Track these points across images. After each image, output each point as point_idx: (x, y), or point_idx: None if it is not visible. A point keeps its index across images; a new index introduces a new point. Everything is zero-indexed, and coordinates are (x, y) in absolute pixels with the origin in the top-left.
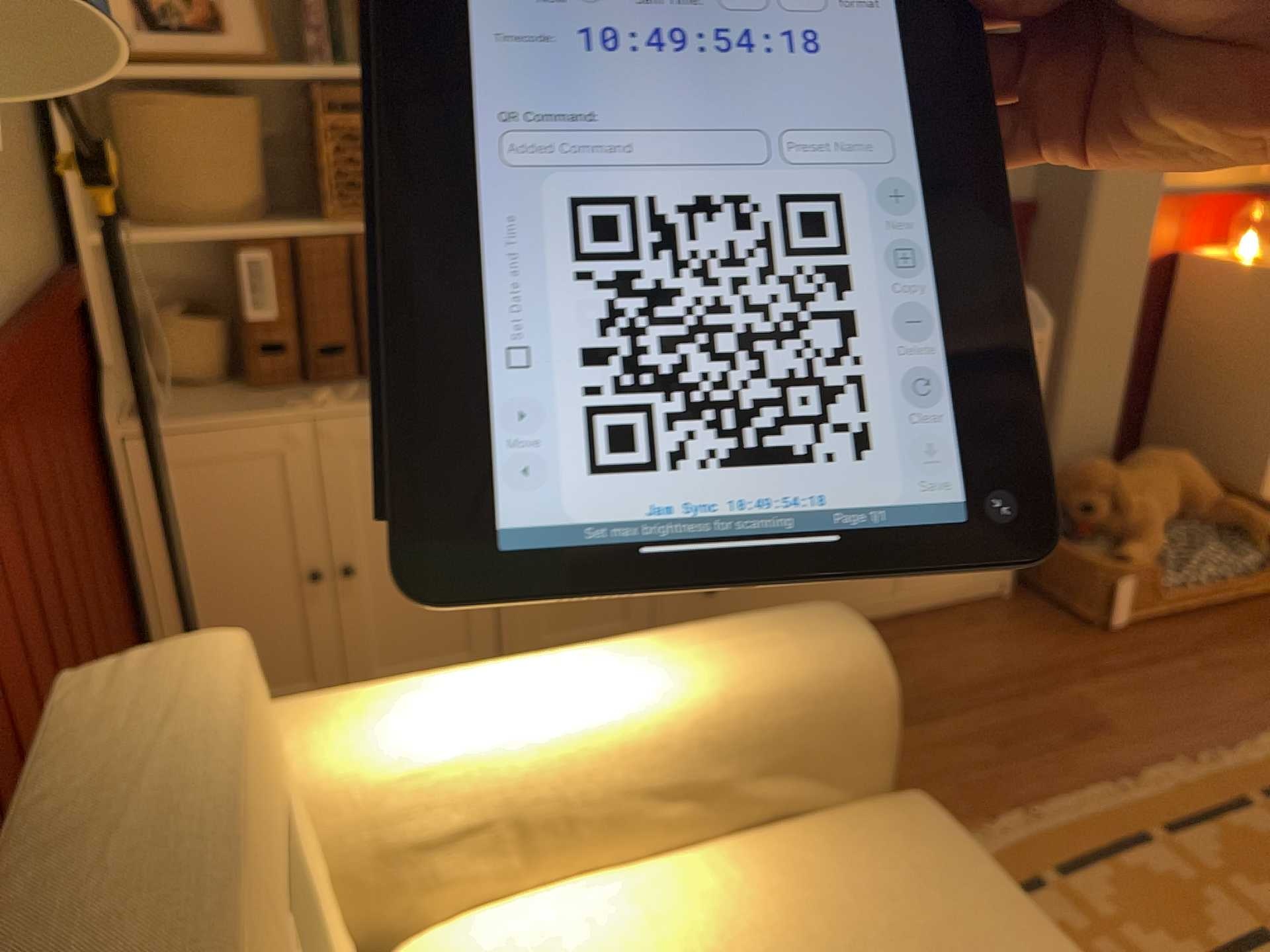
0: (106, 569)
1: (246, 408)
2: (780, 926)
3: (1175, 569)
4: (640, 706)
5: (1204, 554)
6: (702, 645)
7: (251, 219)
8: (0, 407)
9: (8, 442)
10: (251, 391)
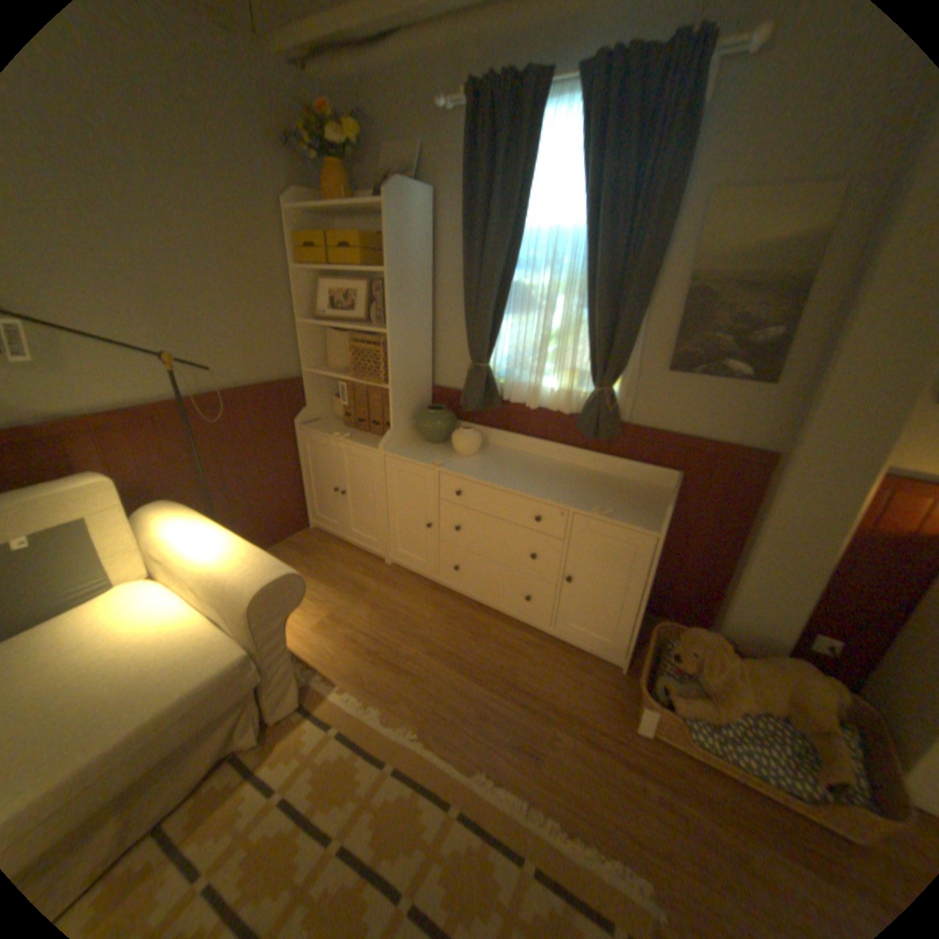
0: (279, 462)
1: (330, 430)
2: (154, 642)
3: (722, 739)
4: (199, 559)
5: (756, 749)
6: (238, 556)
7: (349, 371)
8: (200, 411)
9: (202, 420)
10: (344, 426)
